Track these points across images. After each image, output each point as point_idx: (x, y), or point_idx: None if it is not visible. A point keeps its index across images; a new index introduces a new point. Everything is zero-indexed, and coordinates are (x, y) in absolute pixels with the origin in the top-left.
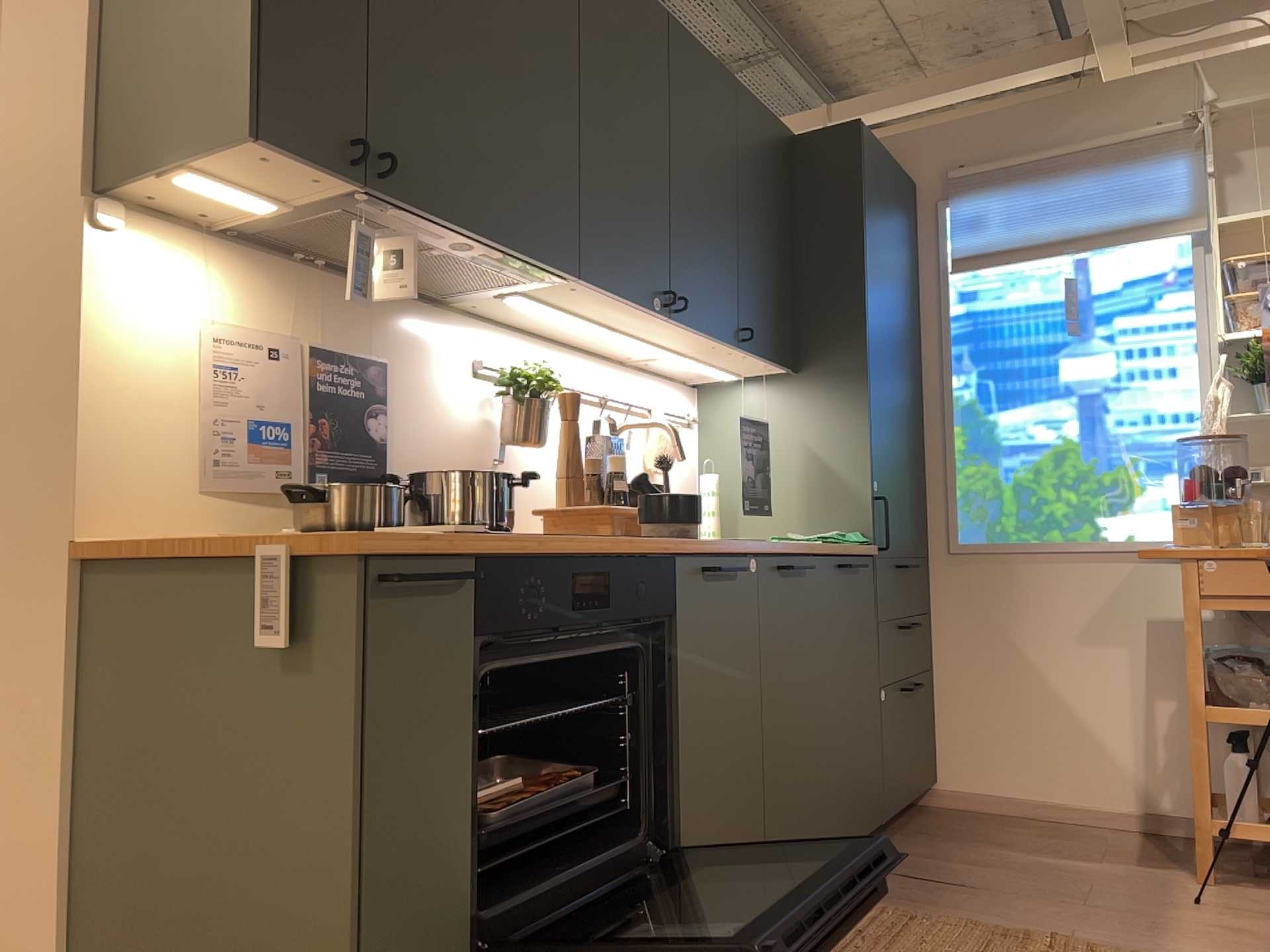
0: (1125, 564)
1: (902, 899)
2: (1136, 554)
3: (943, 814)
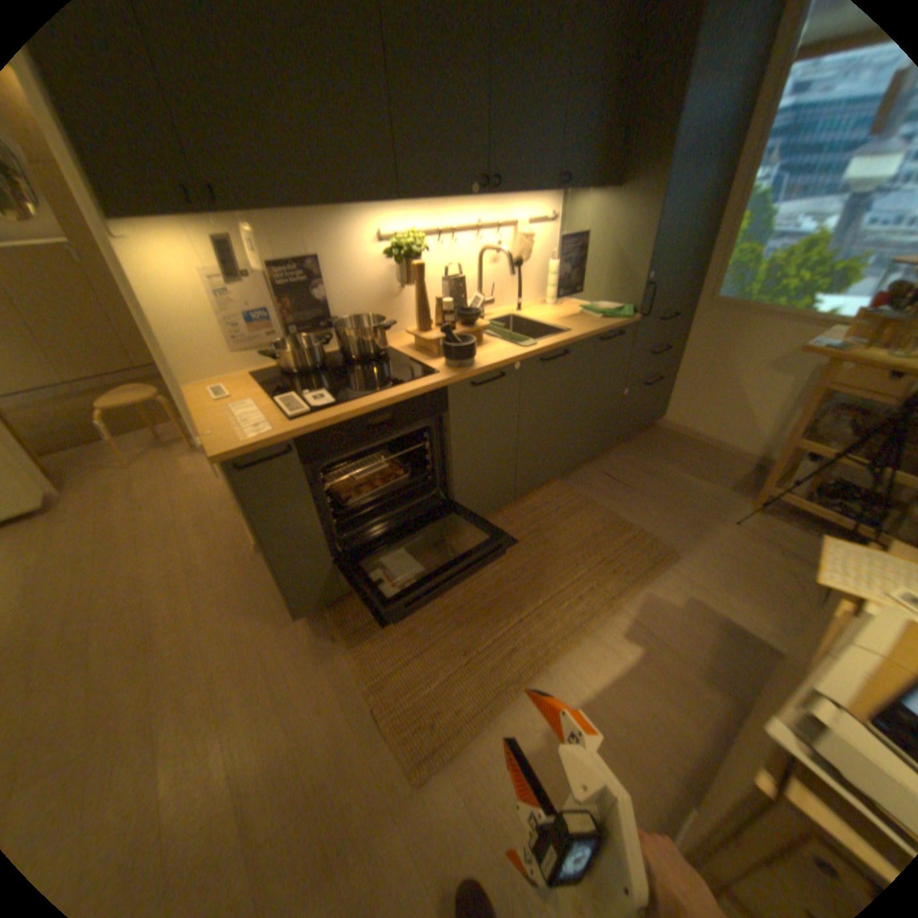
0: (820, 329)
1: (592, 490)
2: (831, 324)
3: (658, 433)
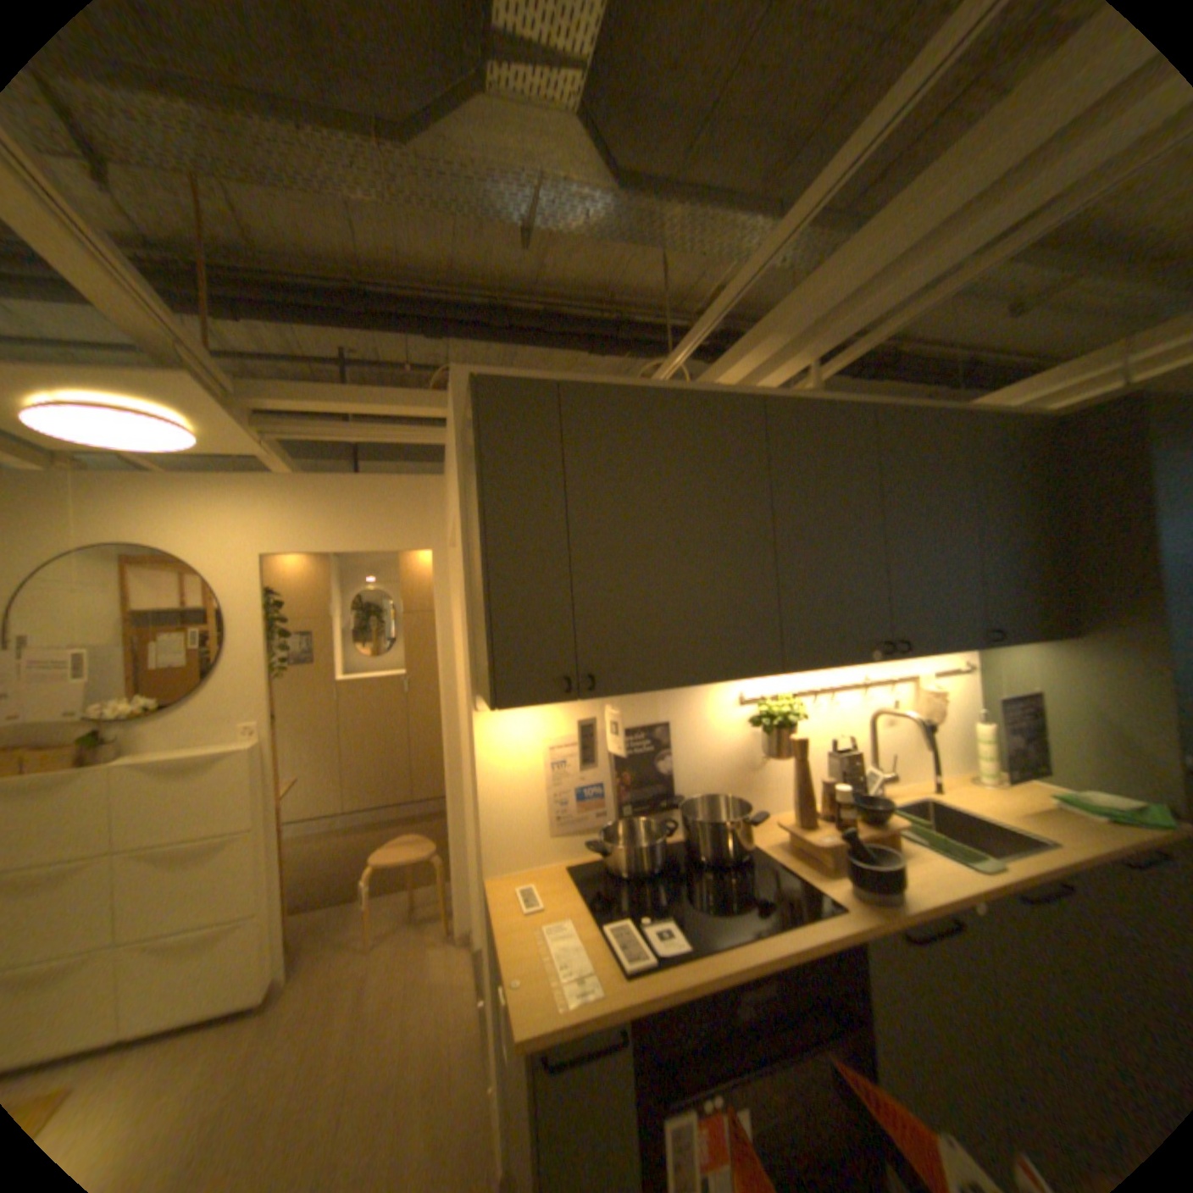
0: None
1: None
2: None
3: None
